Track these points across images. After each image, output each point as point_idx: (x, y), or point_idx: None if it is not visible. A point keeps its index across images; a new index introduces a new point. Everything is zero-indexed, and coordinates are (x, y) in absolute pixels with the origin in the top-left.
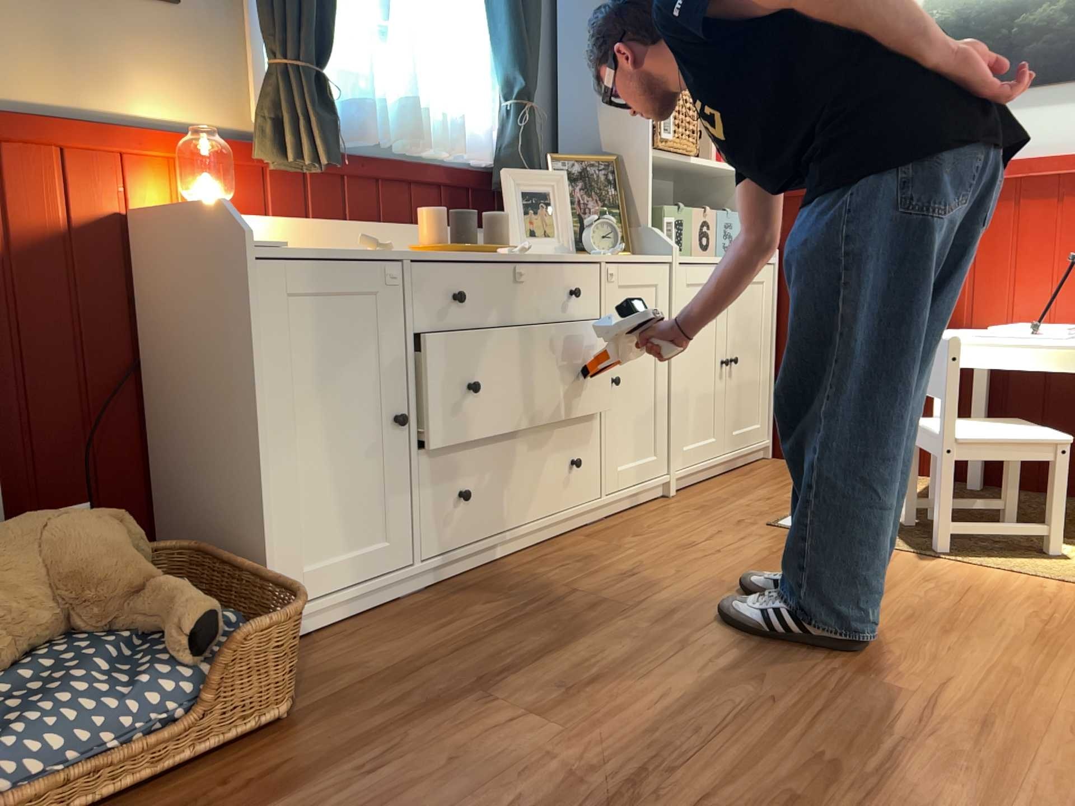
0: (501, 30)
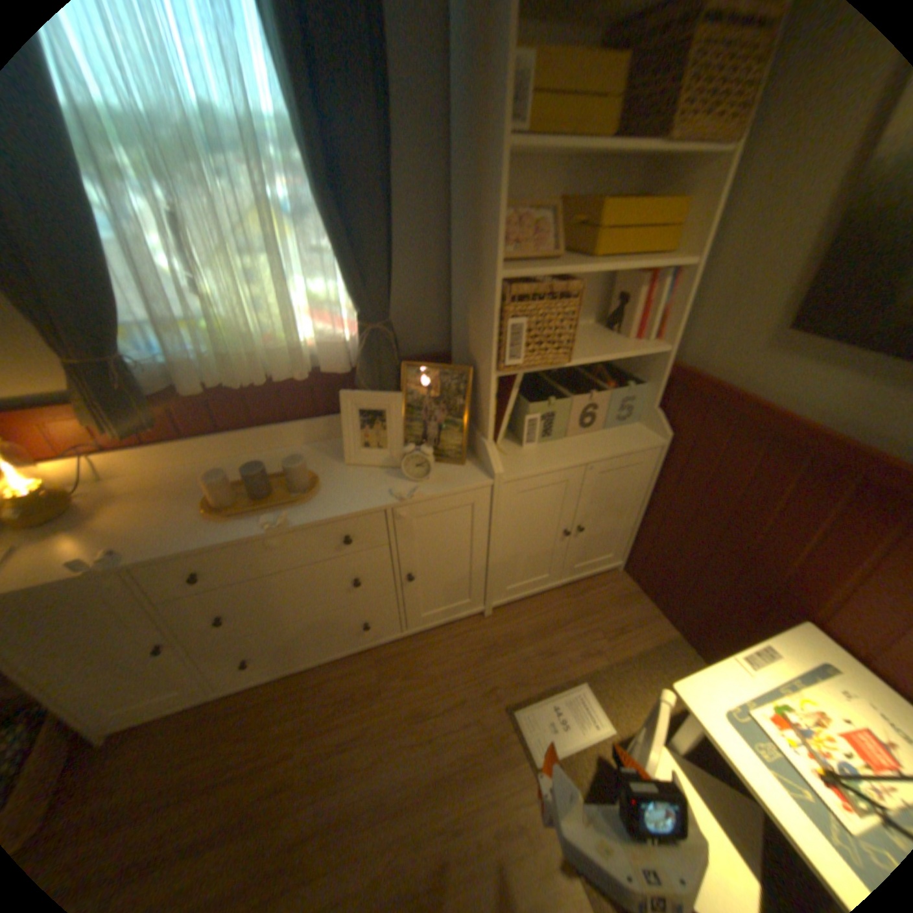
0: (334, 251)
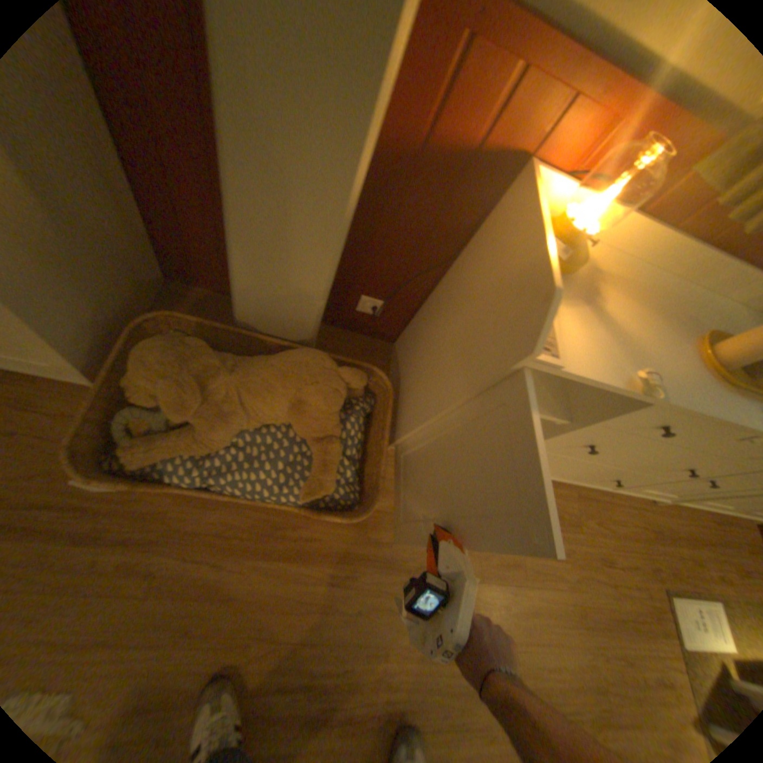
0: None
